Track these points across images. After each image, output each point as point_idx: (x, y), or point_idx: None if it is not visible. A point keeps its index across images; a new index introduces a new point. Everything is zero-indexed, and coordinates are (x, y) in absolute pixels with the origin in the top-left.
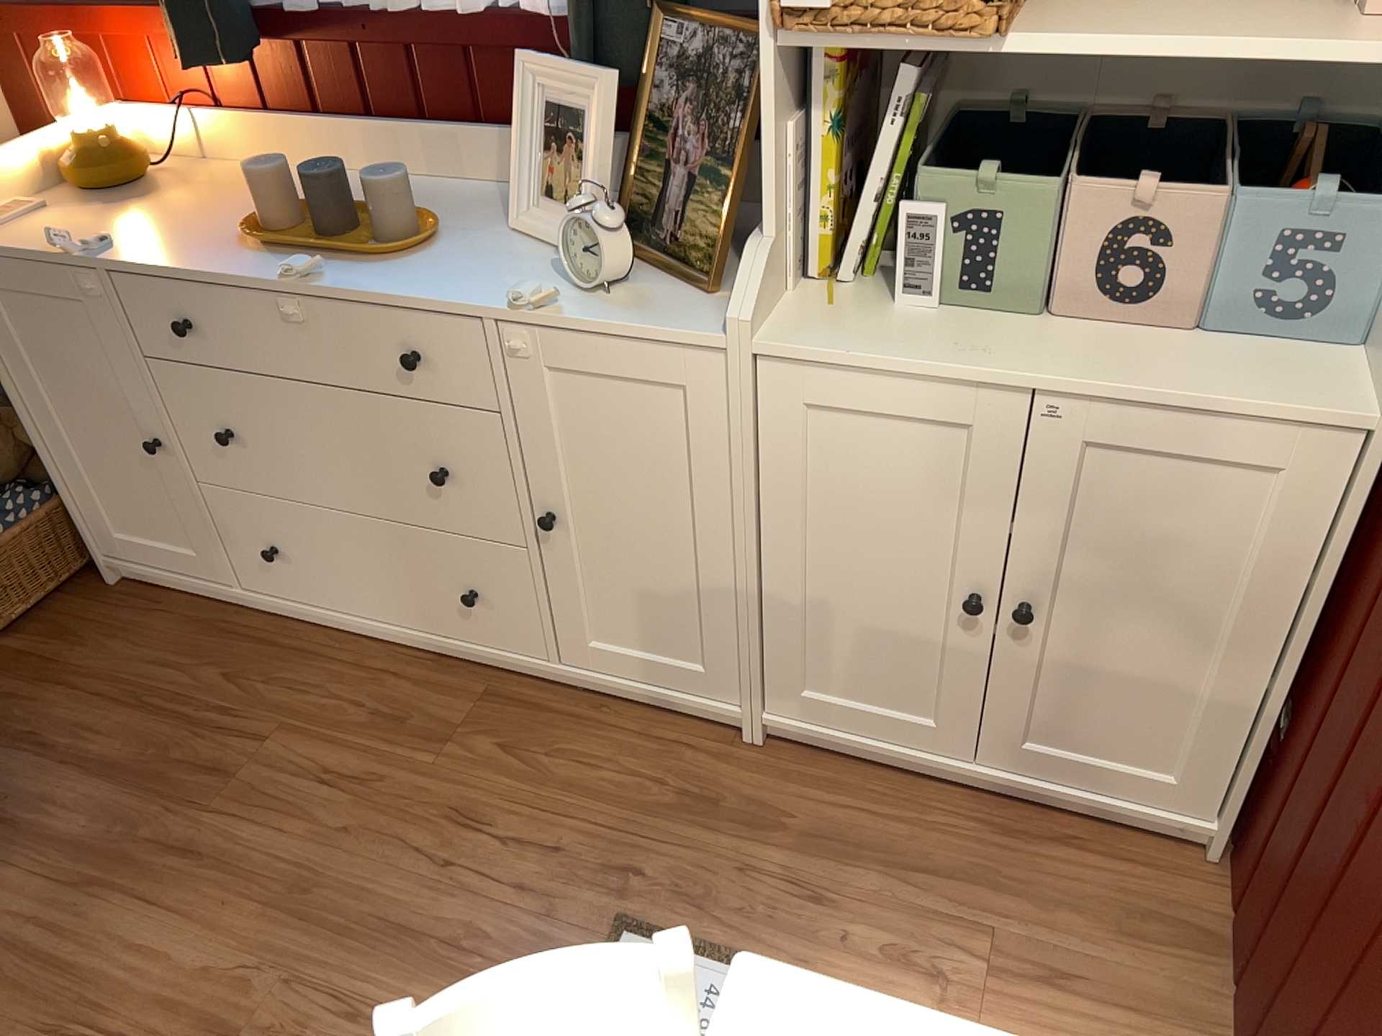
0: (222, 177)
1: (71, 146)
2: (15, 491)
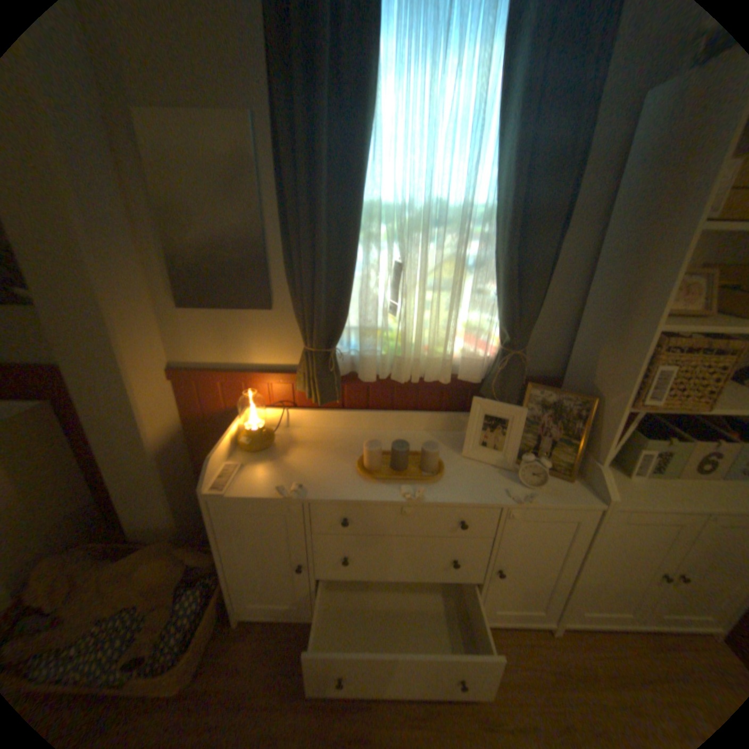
0: (306, 438)
1: (244, 434)
2: (184, 595)
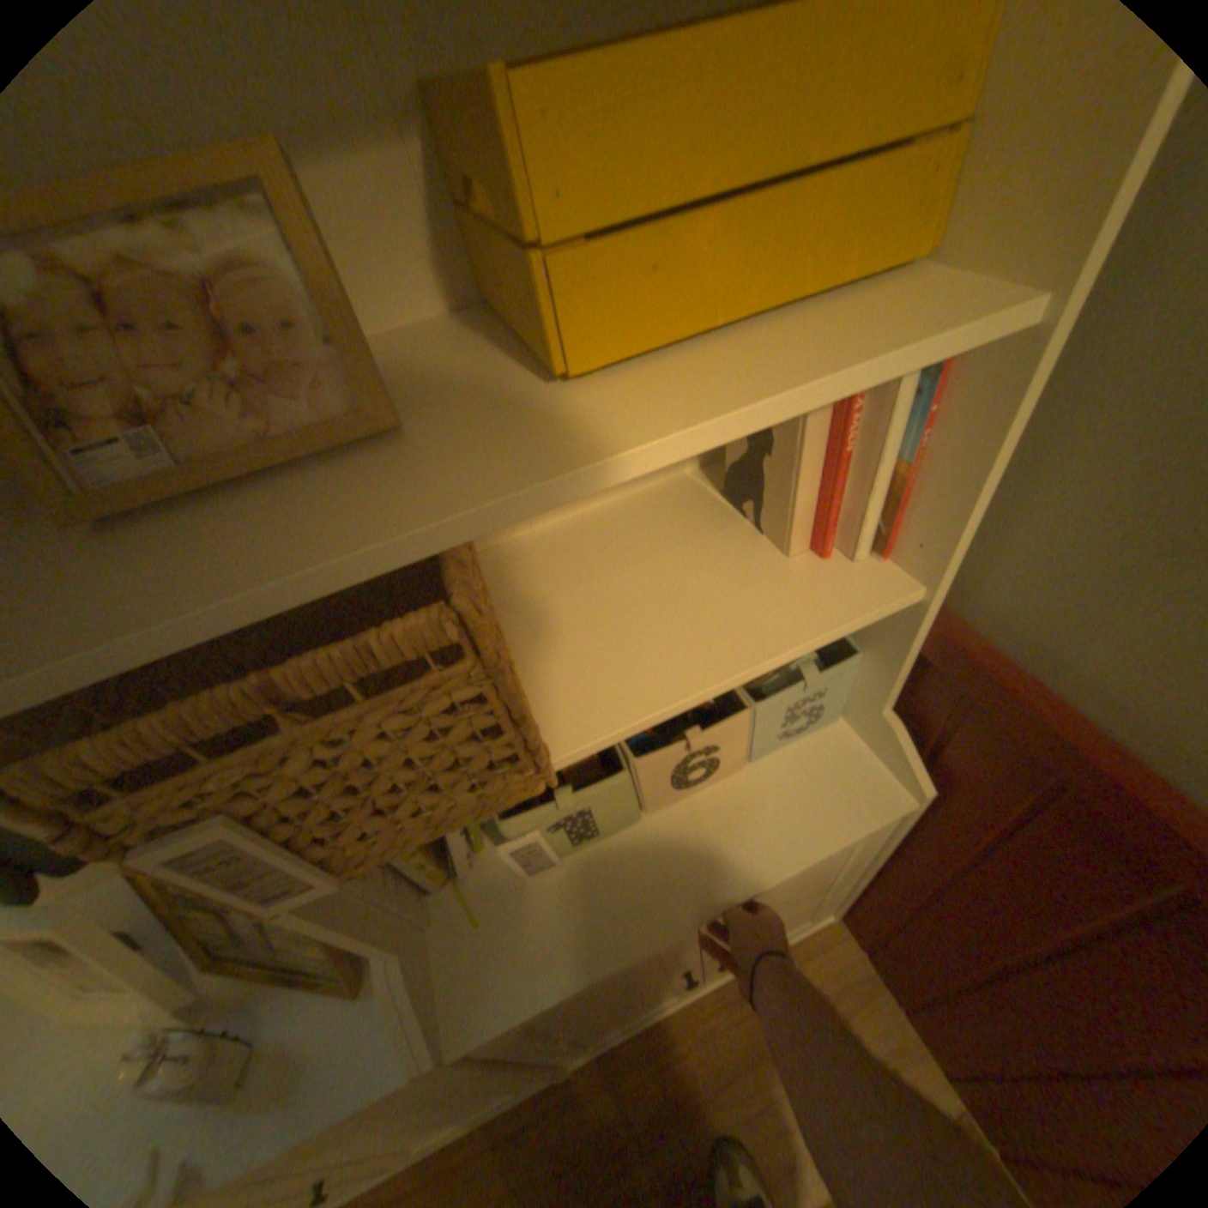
0: None
1: None
2: None
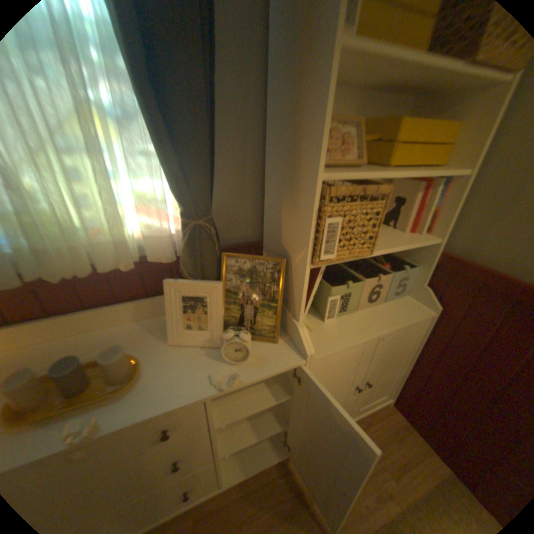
0: None
1: None
2: None
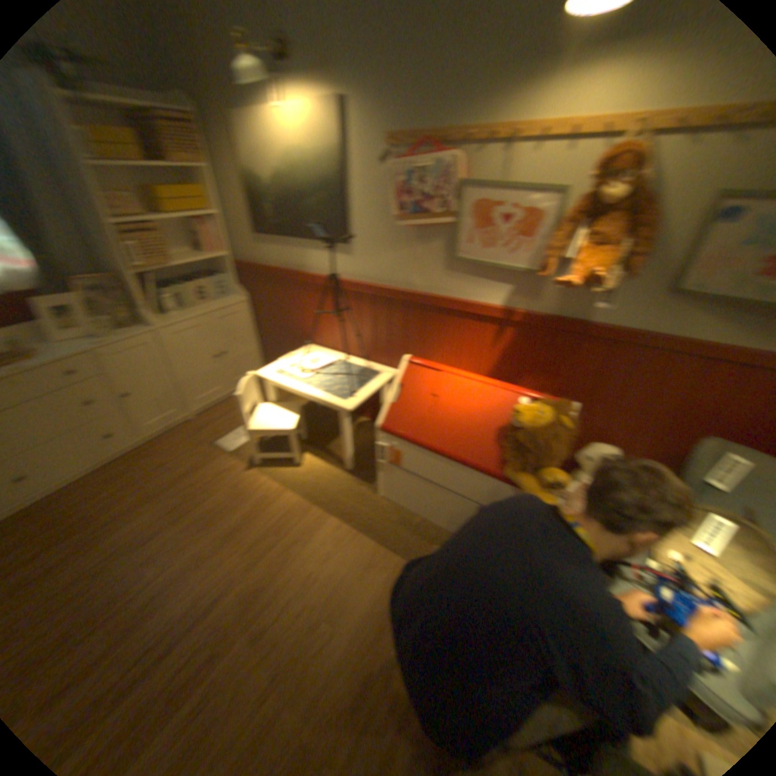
0: None
1: None
2: None
